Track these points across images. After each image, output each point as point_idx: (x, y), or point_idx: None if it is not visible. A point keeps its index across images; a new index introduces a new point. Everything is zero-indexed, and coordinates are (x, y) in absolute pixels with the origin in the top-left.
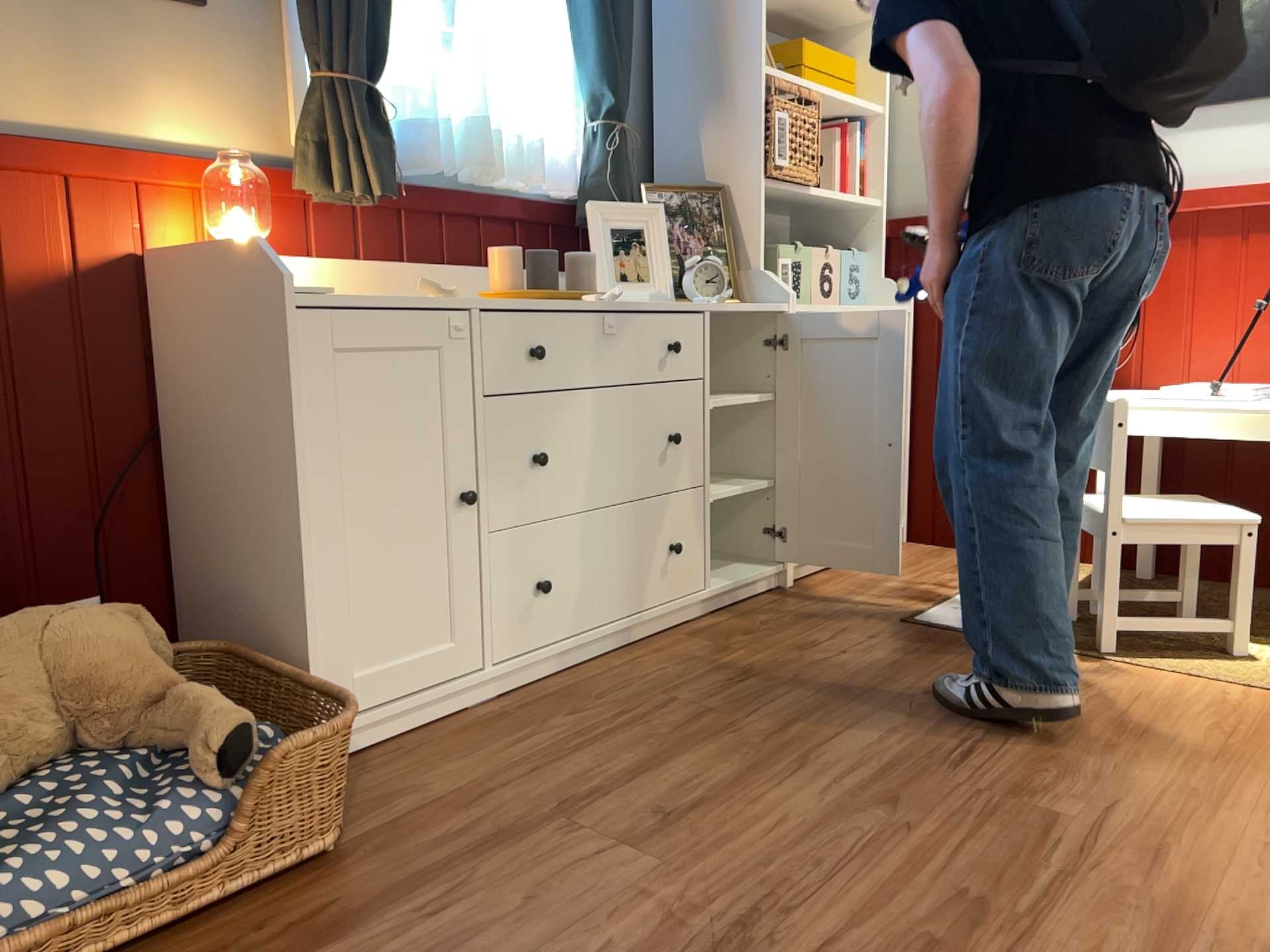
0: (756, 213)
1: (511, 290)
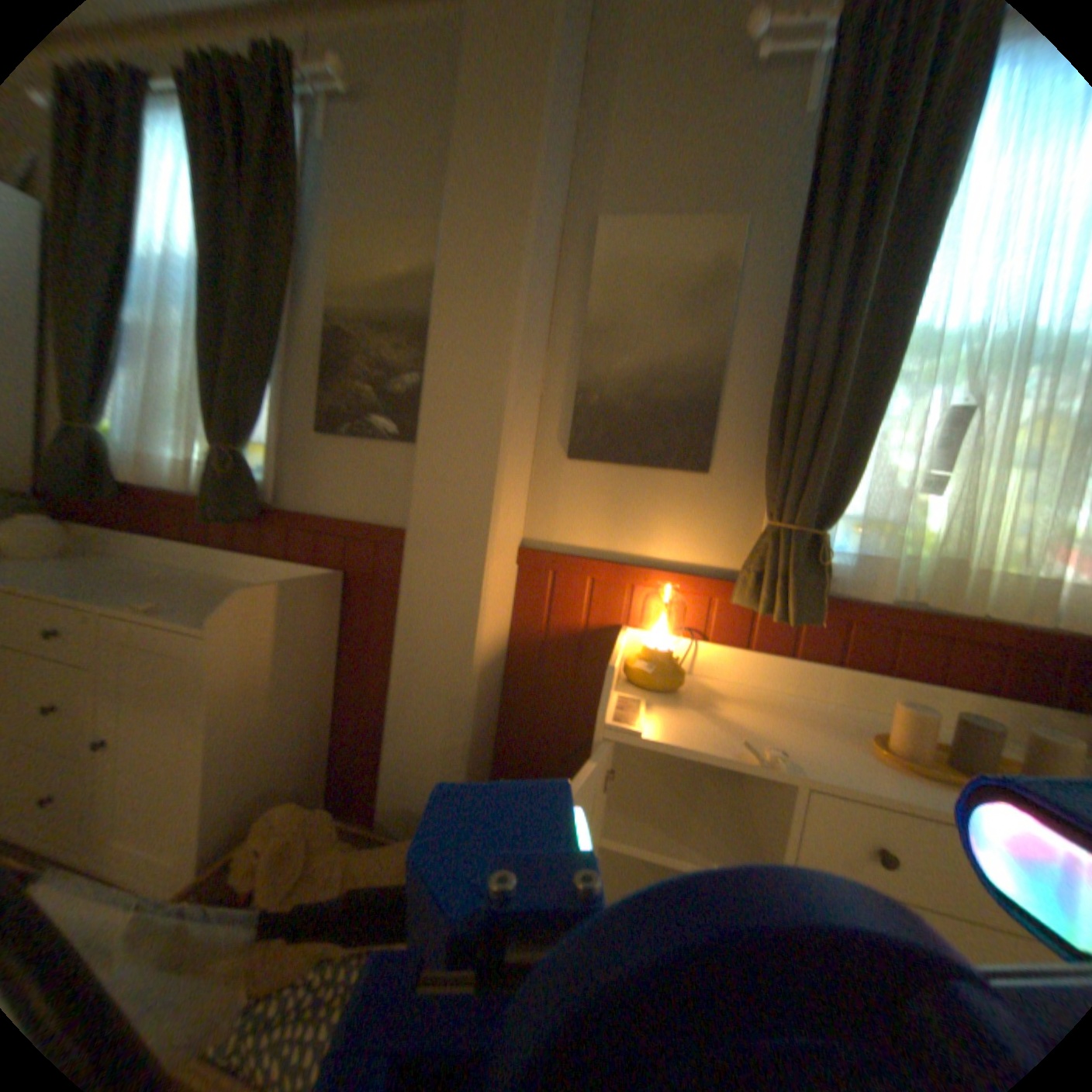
0: None
1: (908, 759)
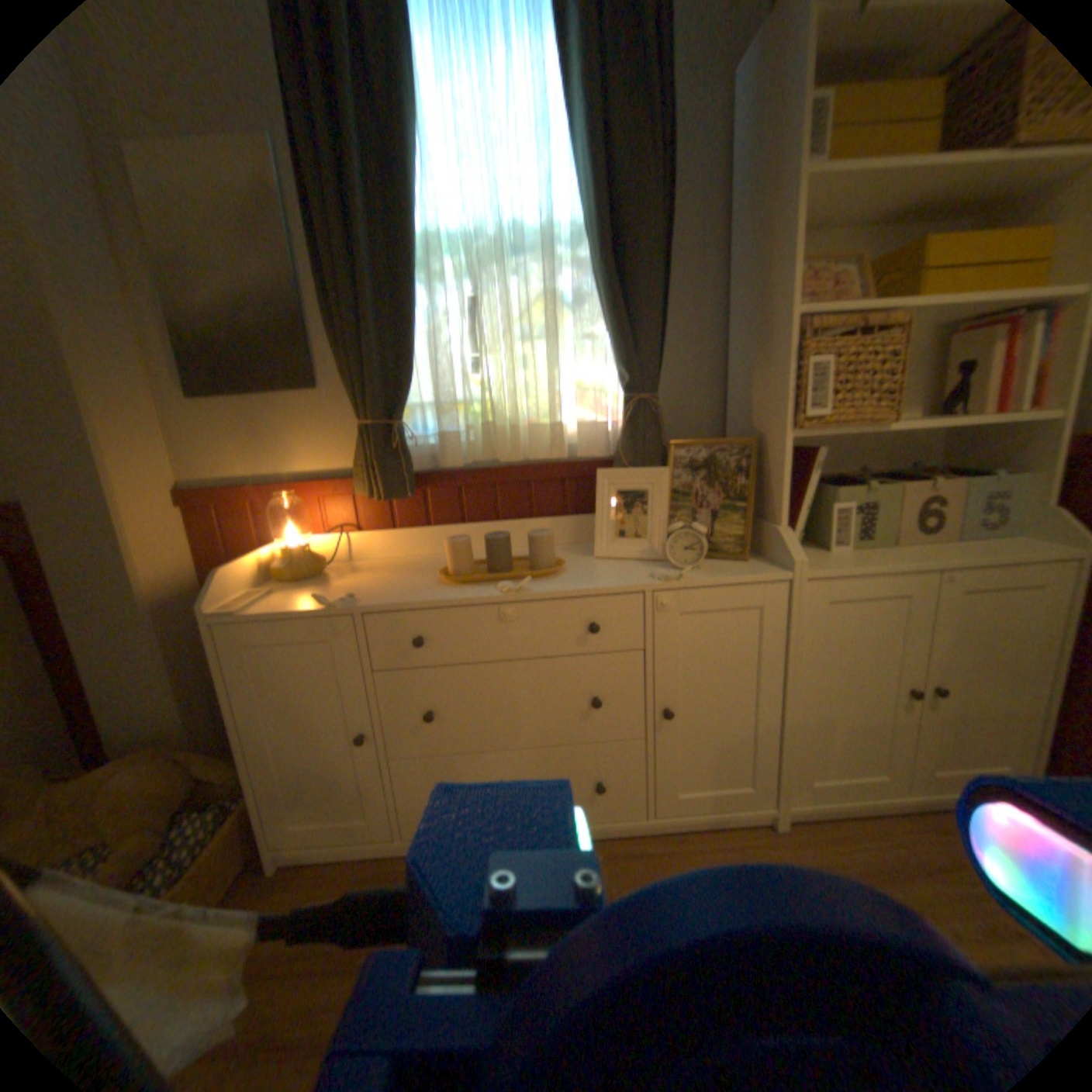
0: (784, 468)
1: (451, 574)
